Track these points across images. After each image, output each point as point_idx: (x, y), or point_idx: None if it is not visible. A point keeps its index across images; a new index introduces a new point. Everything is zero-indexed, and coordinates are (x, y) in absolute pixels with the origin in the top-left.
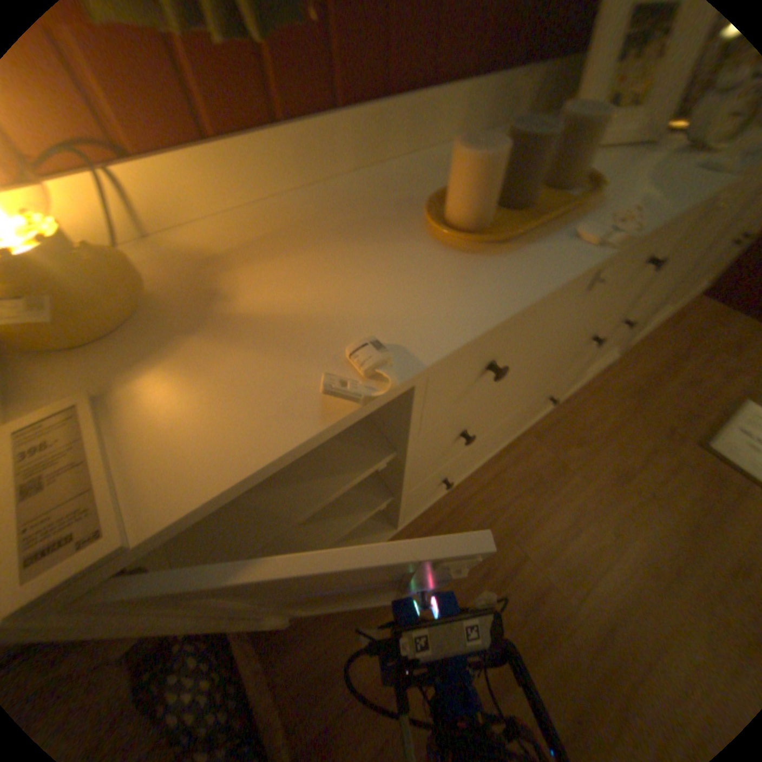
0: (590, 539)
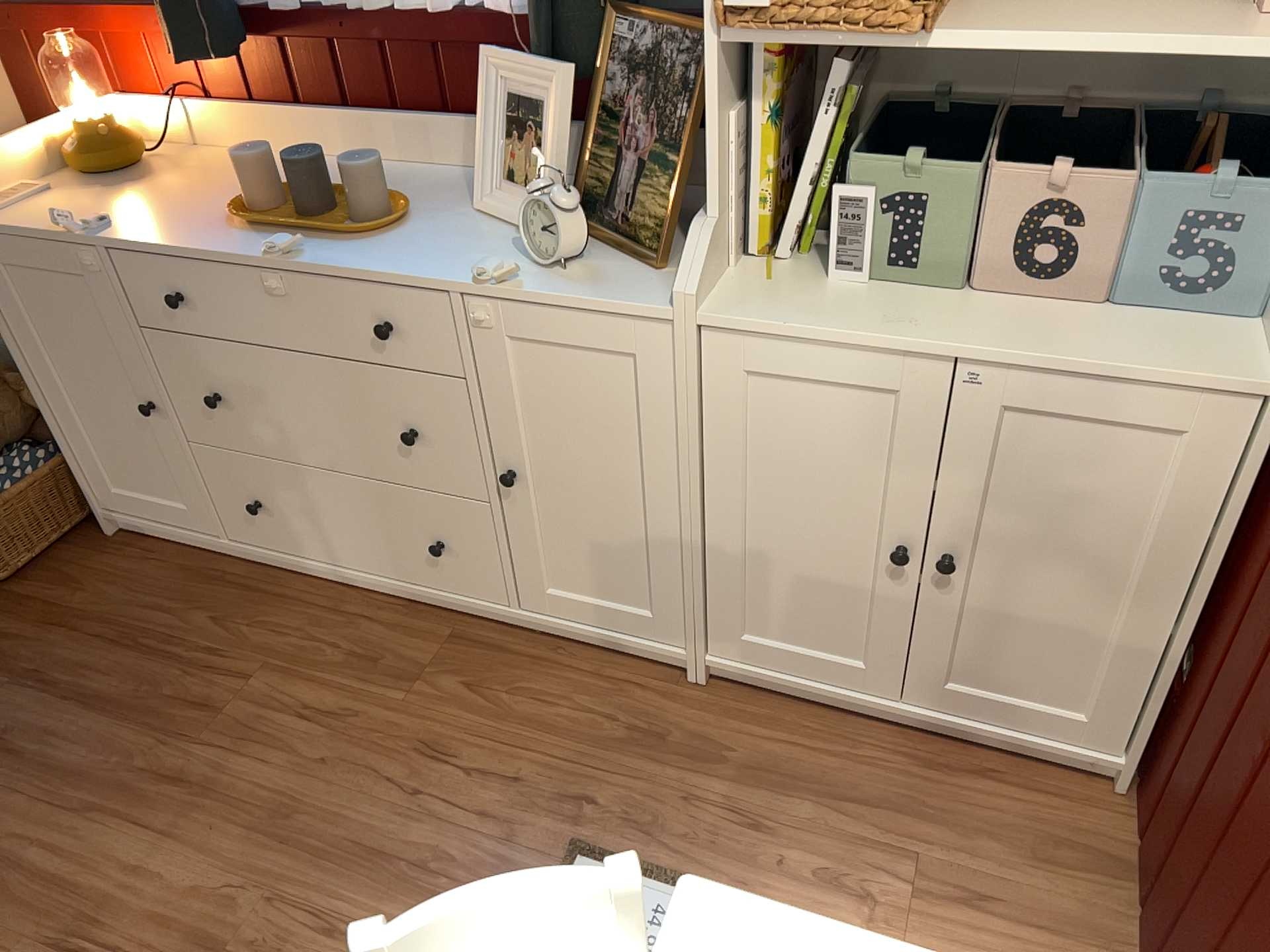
0: (314, 727)
